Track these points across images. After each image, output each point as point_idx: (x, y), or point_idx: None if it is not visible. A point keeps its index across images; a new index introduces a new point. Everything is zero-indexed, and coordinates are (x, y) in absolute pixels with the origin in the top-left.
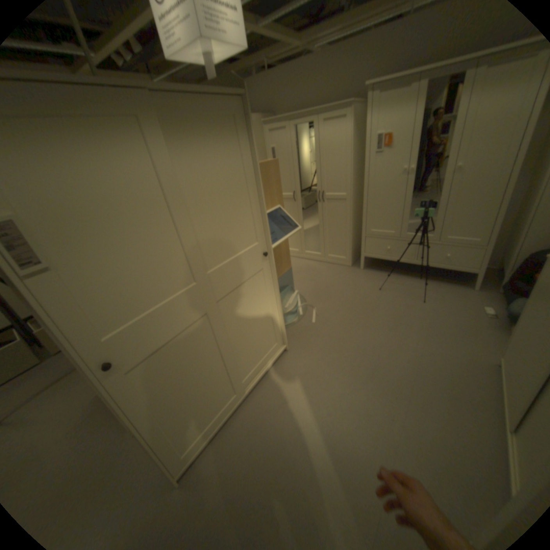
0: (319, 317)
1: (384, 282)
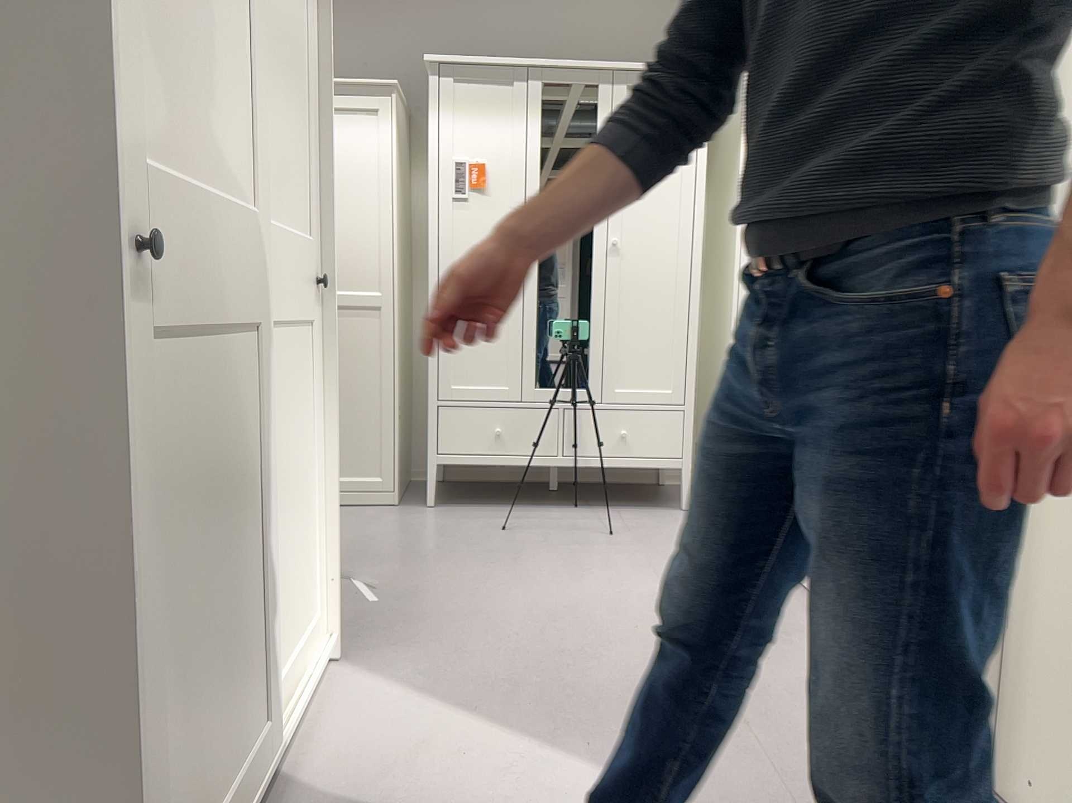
0: (381, 594)
1: (504, 520)
